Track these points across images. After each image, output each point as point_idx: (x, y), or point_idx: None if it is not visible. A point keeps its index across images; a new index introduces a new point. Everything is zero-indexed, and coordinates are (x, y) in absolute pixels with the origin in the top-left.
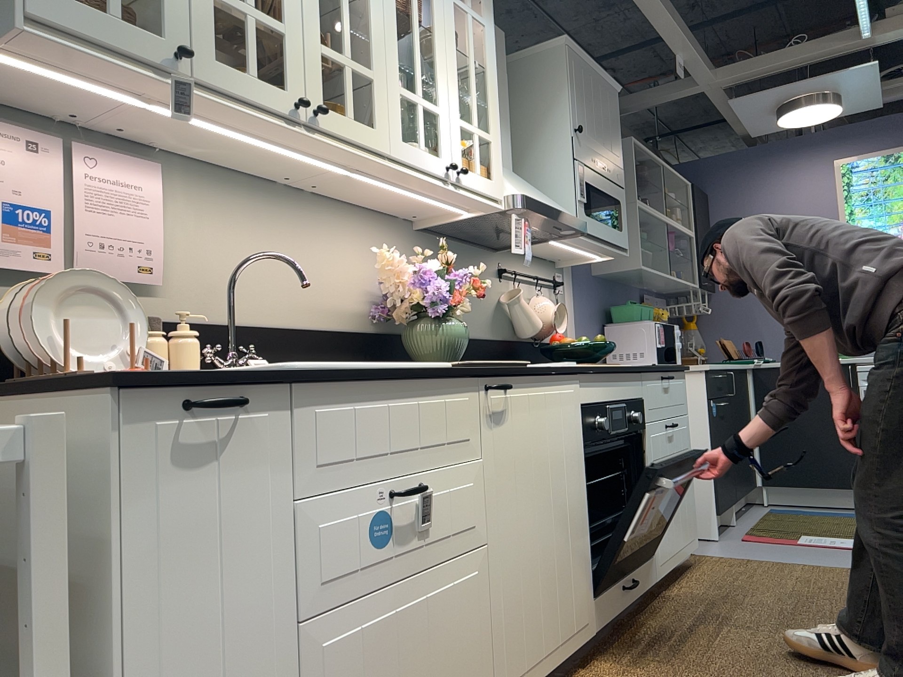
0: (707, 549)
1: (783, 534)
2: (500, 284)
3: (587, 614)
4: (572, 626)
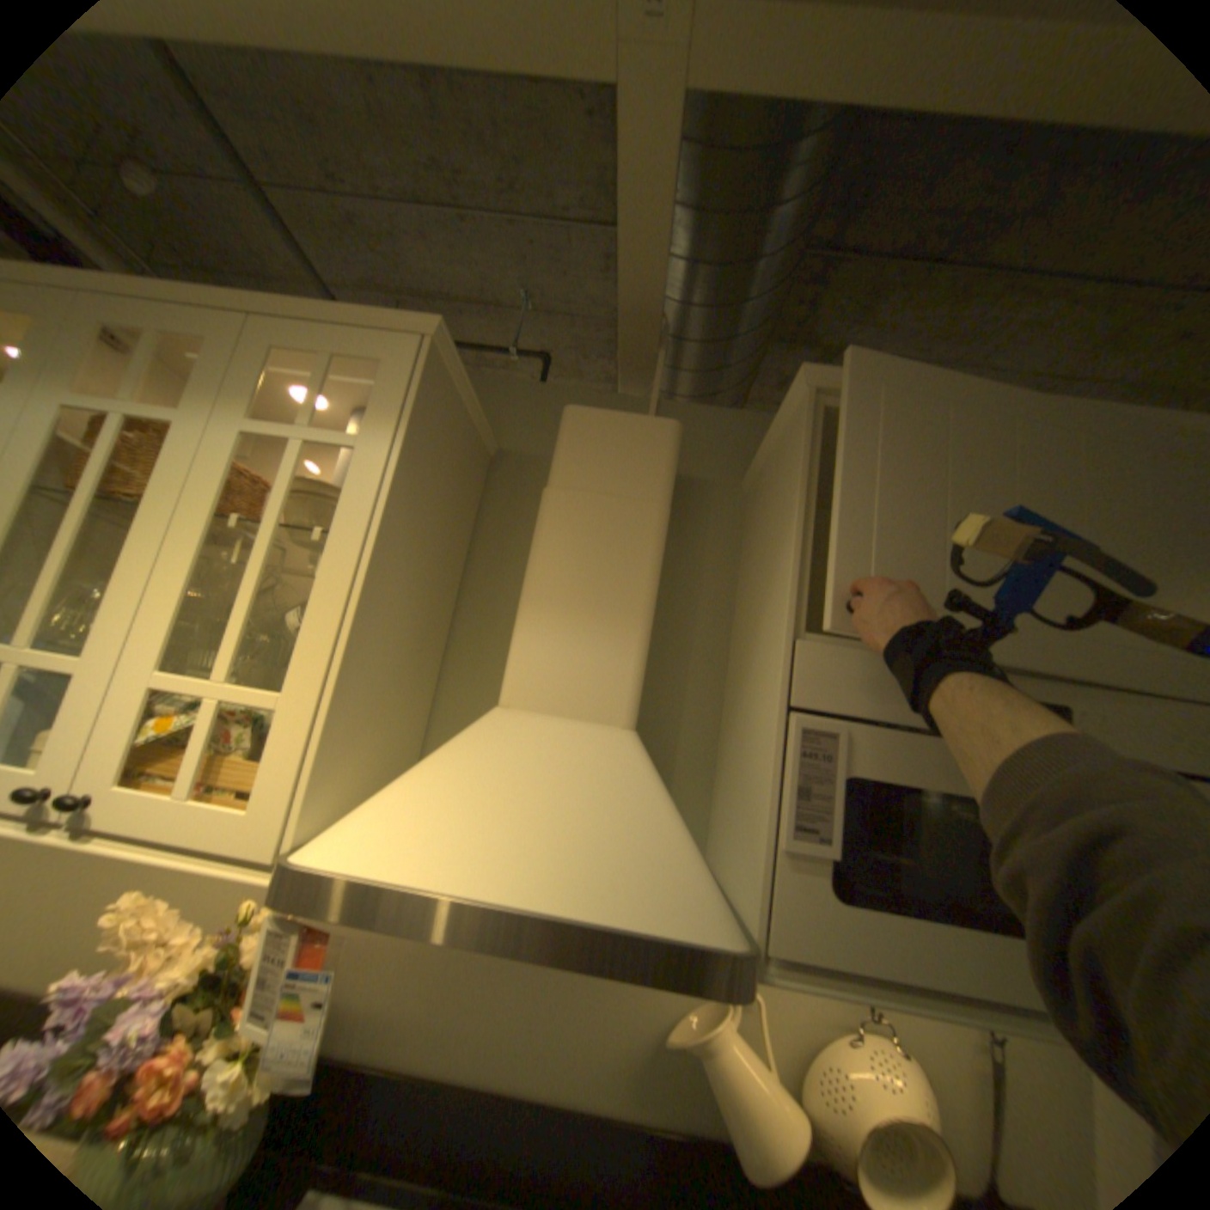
0: None
1: None
2: None
3: None
4: None
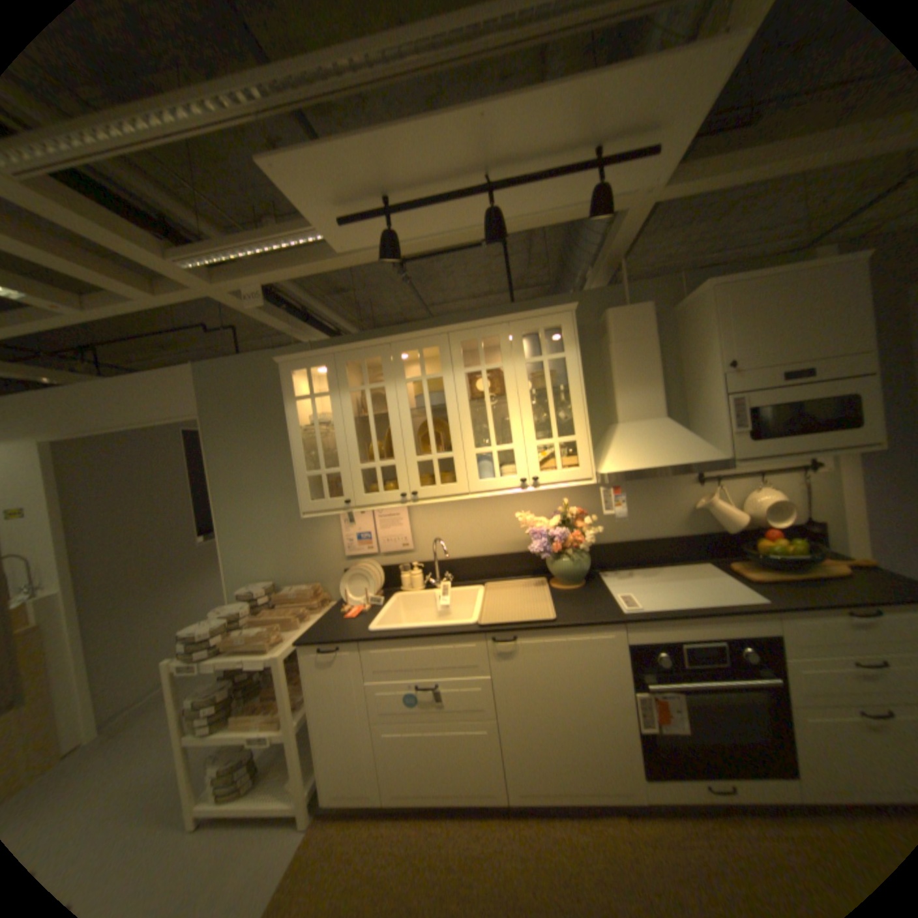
0: None
1: None
2: (698, 490)
3: (630, 790)
4: (604, 791)
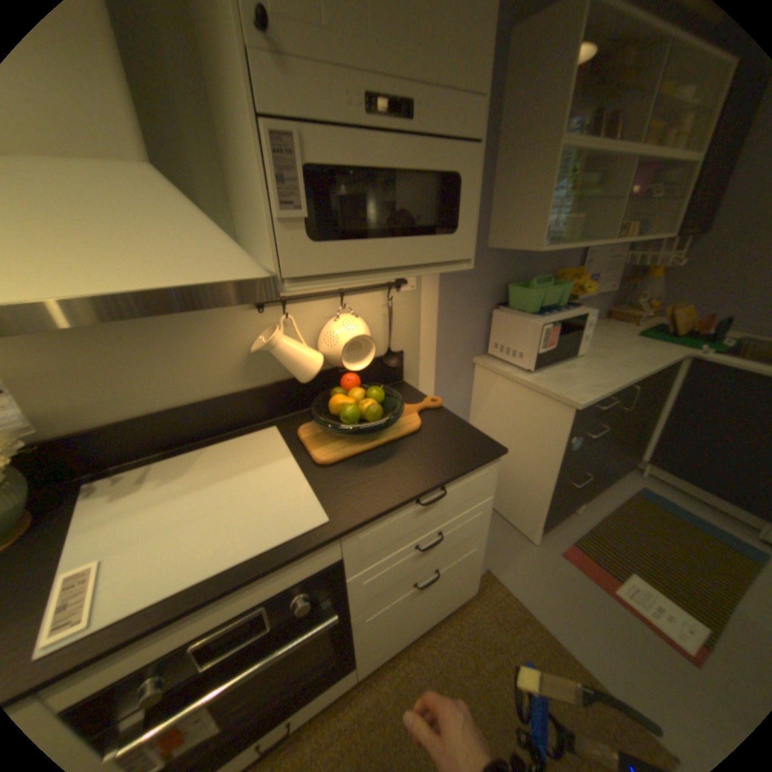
0: (512, 562)
1: (614, 564)
2: (254, 318)
3: None
4: None
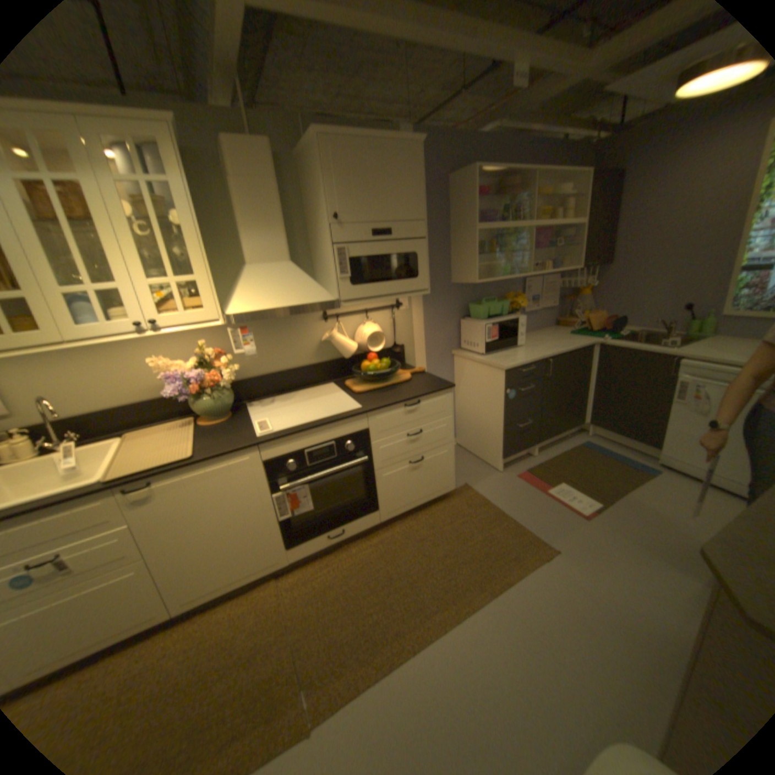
0: (483, 481)
1: (551, 479)
2: (323, 326)
3: (274, 561)
4: (254, 569)
